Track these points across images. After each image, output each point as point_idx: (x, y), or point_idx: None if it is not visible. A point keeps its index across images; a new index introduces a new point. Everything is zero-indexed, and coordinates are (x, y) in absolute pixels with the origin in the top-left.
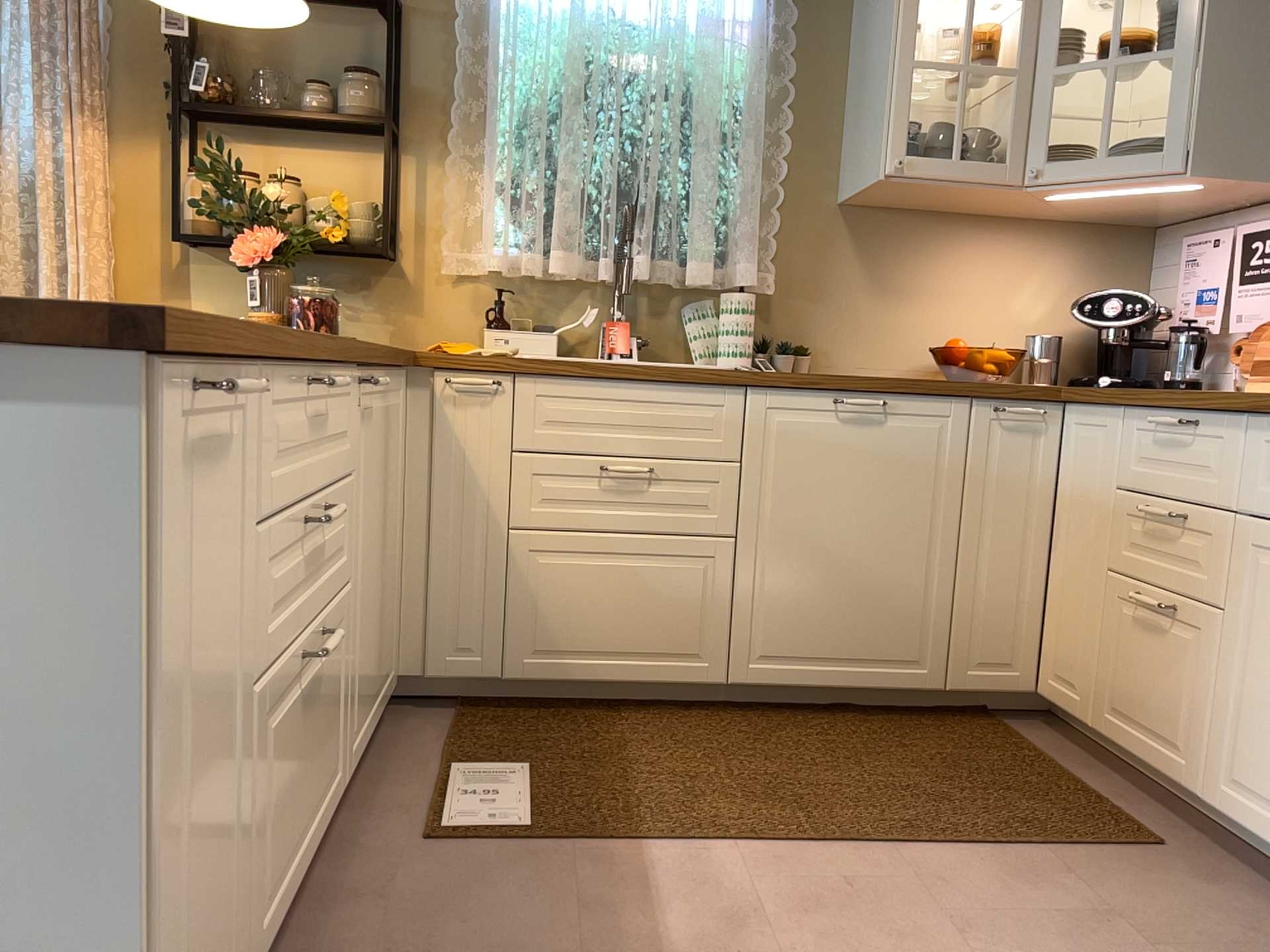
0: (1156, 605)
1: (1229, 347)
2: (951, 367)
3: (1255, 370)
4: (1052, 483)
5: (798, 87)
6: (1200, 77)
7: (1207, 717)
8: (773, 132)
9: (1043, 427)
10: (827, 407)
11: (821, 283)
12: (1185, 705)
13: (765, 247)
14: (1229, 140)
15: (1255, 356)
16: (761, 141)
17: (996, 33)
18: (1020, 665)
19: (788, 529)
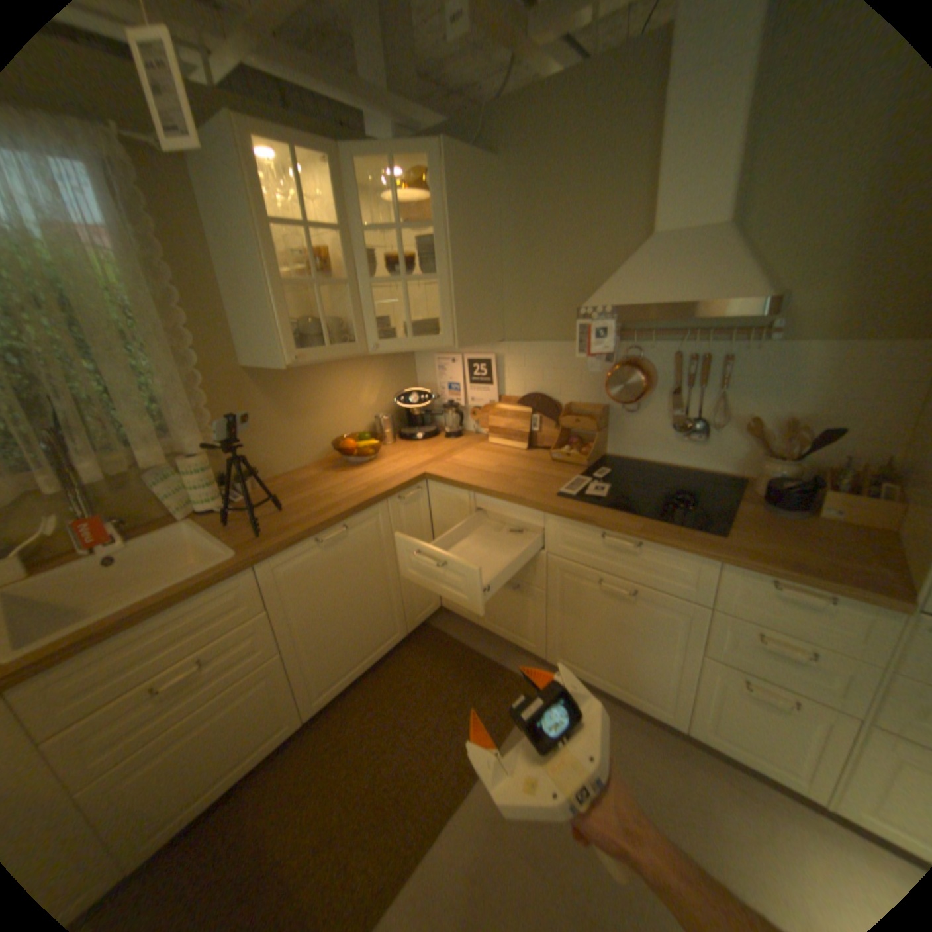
0: (510, 588)
1: (465, 409)
2: (346, 455)
3: (489, 430)
4: (429, 518)
5: (174, 284)
6: (452, 293)
7: (543, 631)
8: (167, 327)
9: (420, 495)
10: (311, 549)
11: (246, 425)
12: (530, 625)
13: (196, 415)
14: (468, 326)
15: (485, 421)
16: (161, 340)
17: (315, 242)
18: (433, 602)
19: (310, 626)
